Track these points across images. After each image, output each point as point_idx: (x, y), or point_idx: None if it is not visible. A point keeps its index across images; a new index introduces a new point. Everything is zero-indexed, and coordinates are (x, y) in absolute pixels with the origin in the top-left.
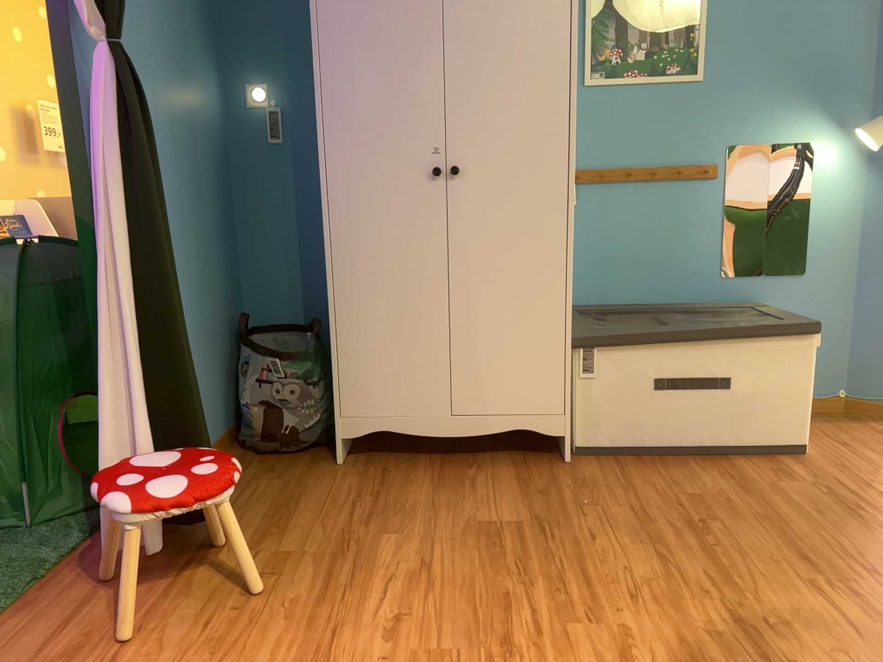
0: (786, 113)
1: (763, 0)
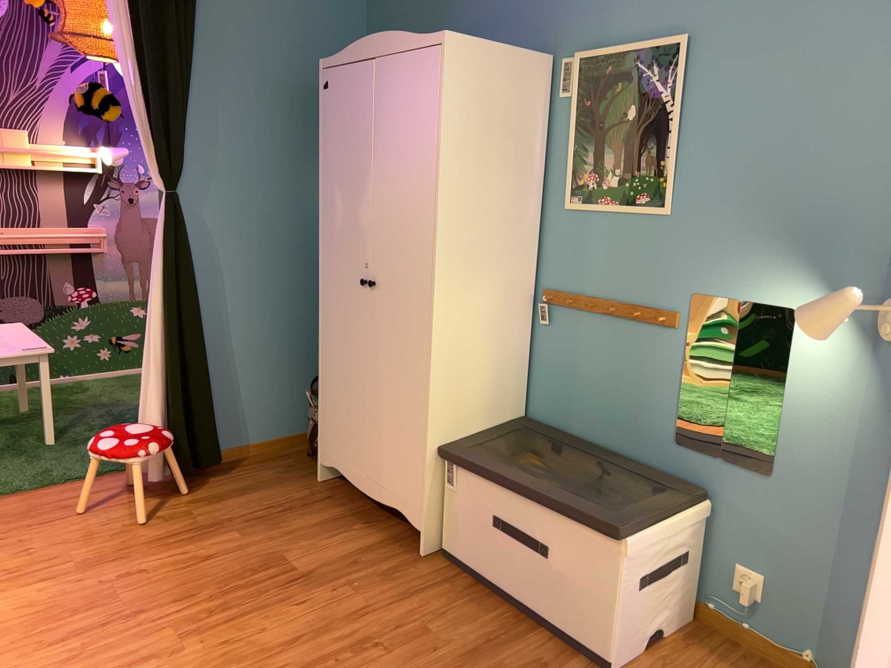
0: (762, 266)
1: (745, 123)
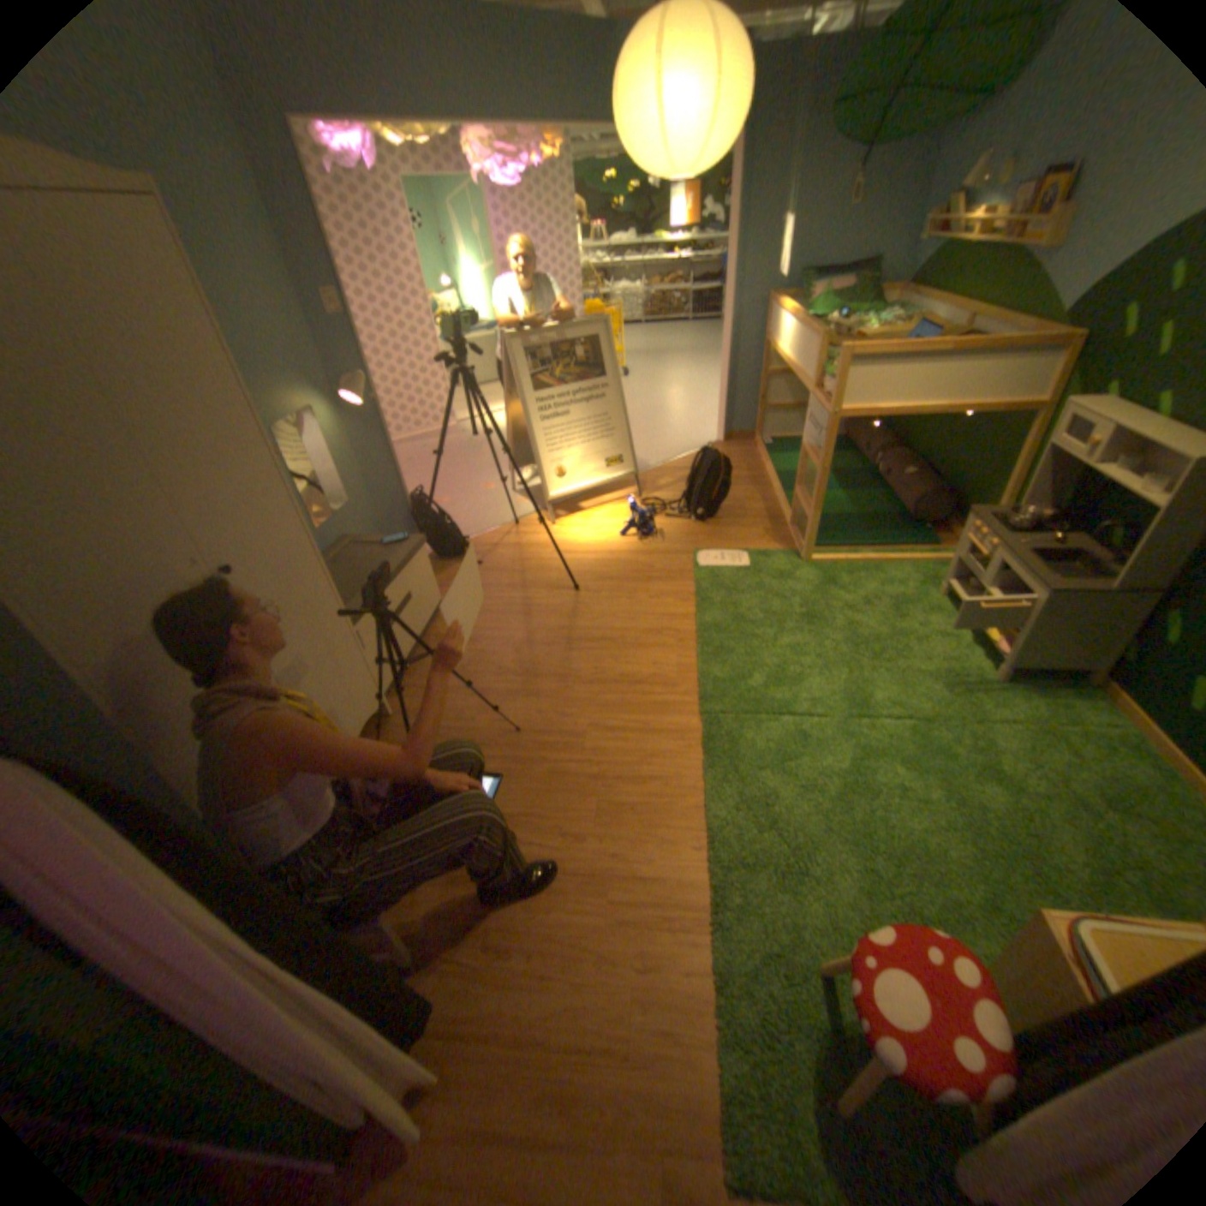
0: (285, 389)
1: (224, 289)
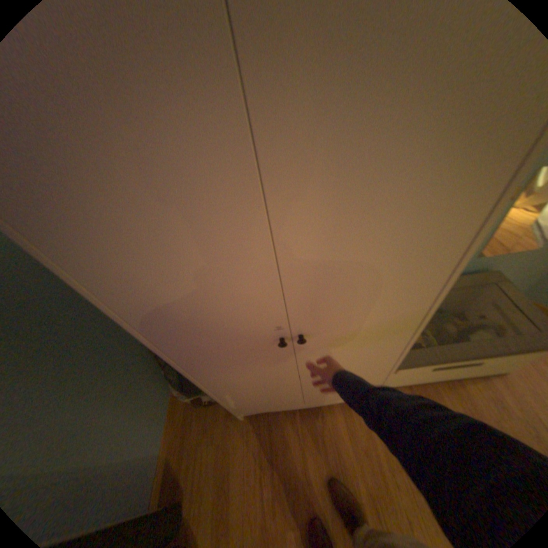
0: None
1: None
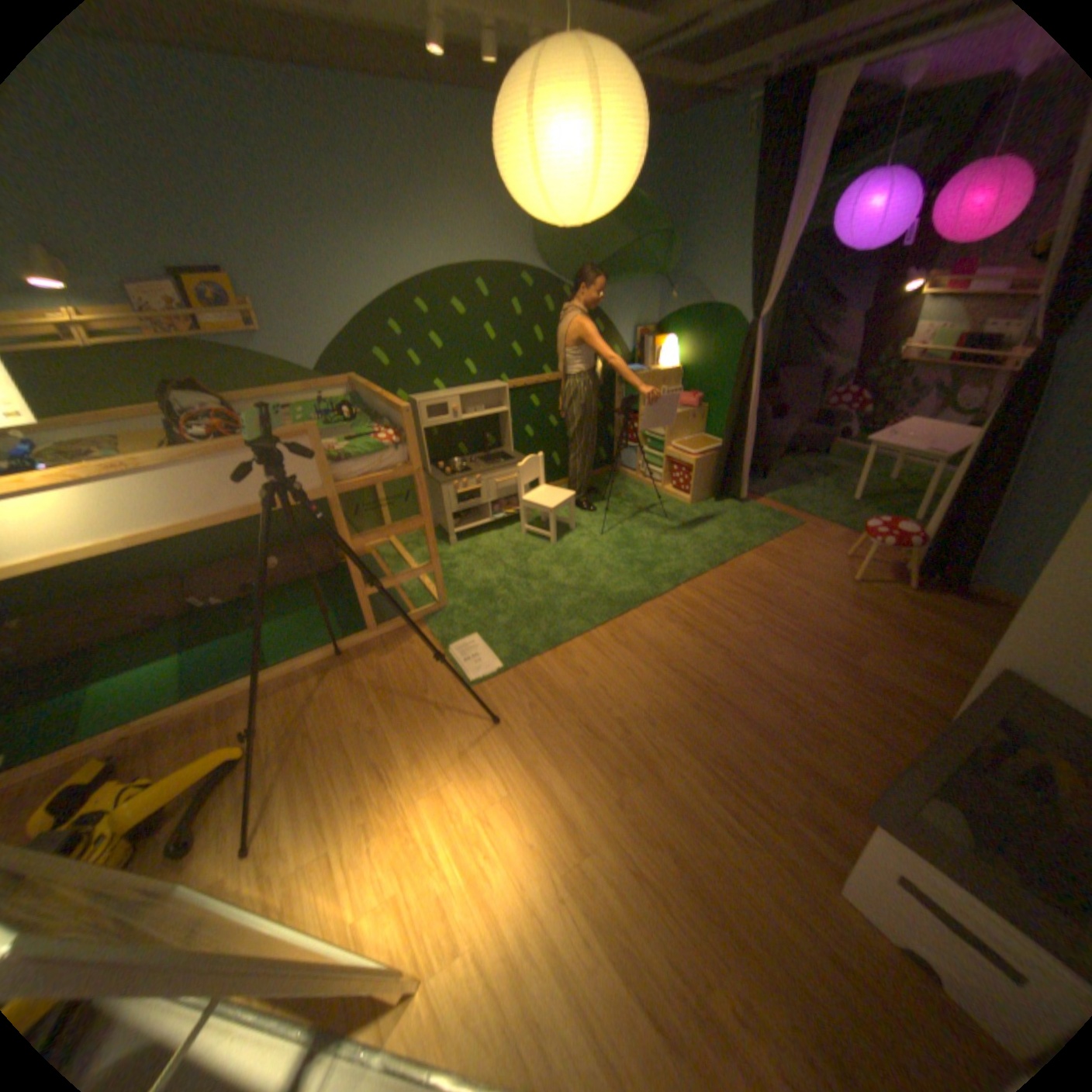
0: None
1: None
